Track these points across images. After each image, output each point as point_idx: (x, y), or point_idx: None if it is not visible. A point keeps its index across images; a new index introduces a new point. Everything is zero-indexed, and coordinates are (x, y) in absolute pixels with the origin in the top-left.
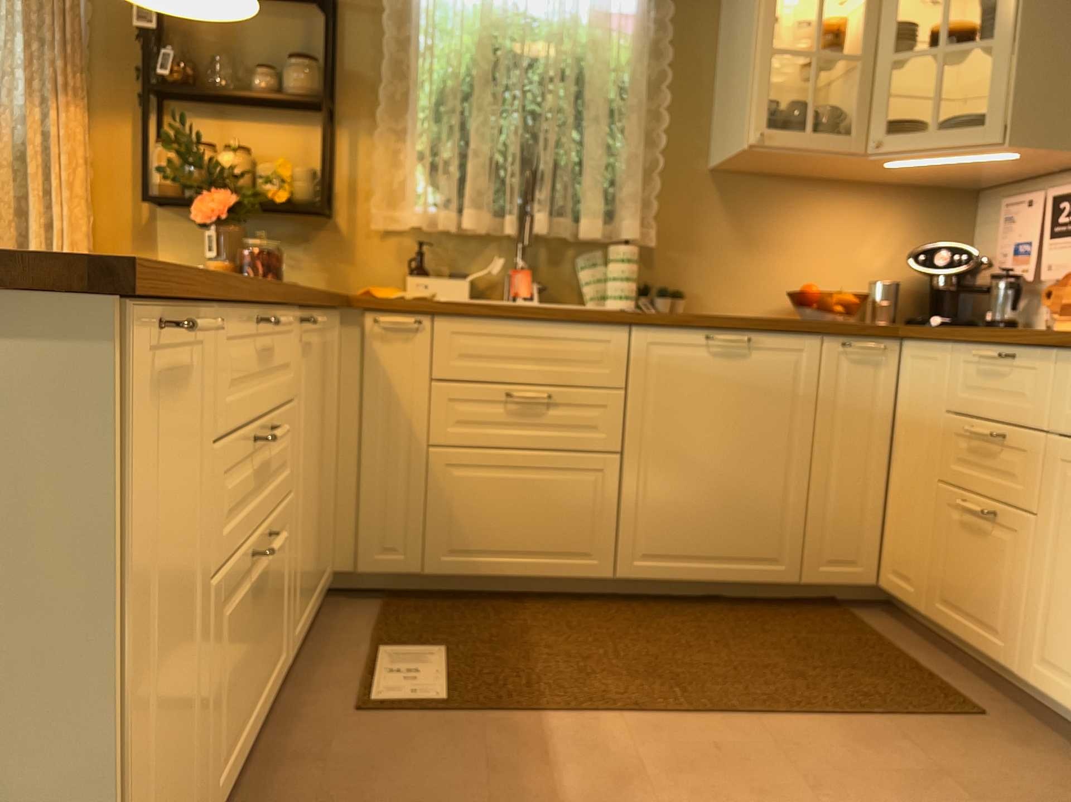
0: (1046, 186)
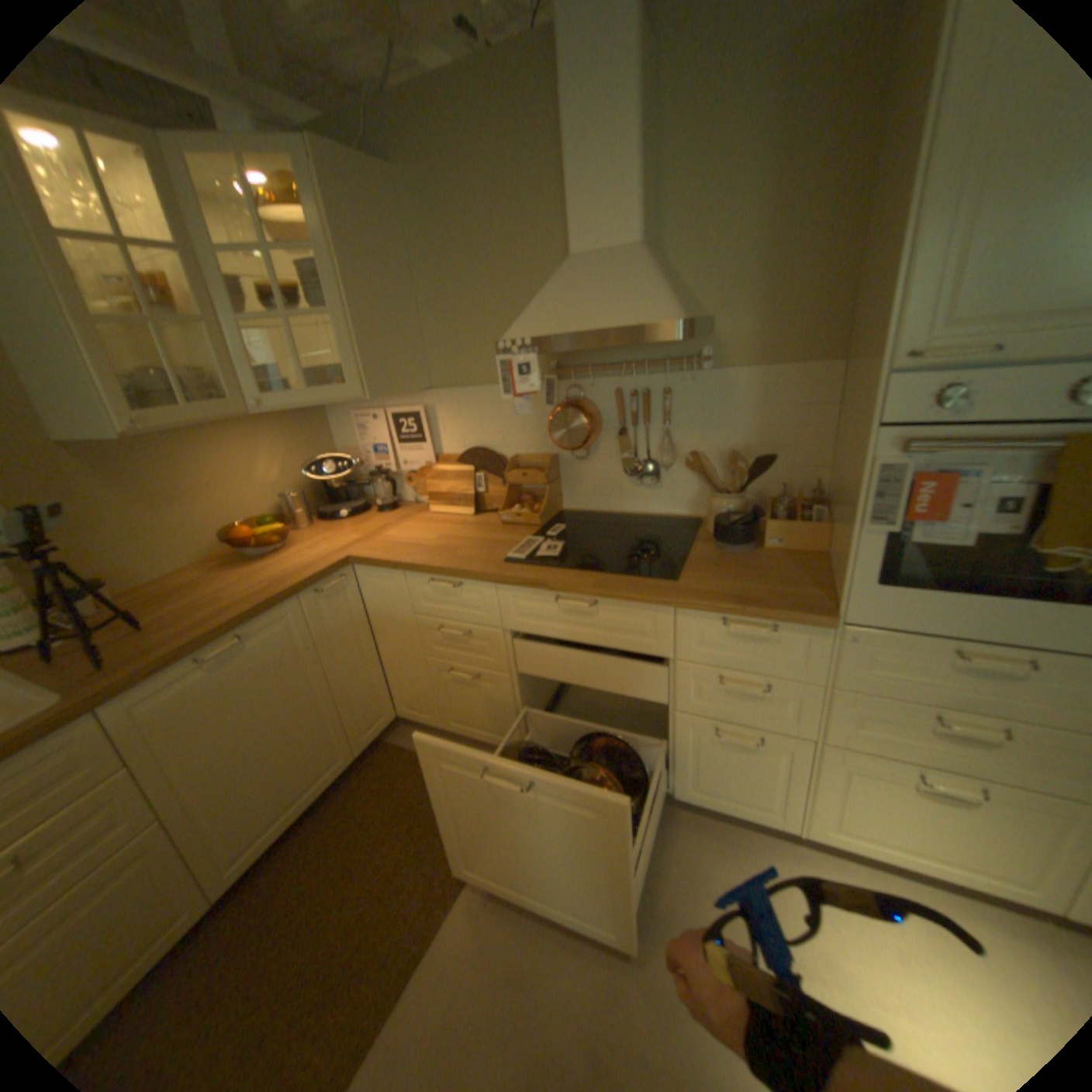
0: (375, 402)
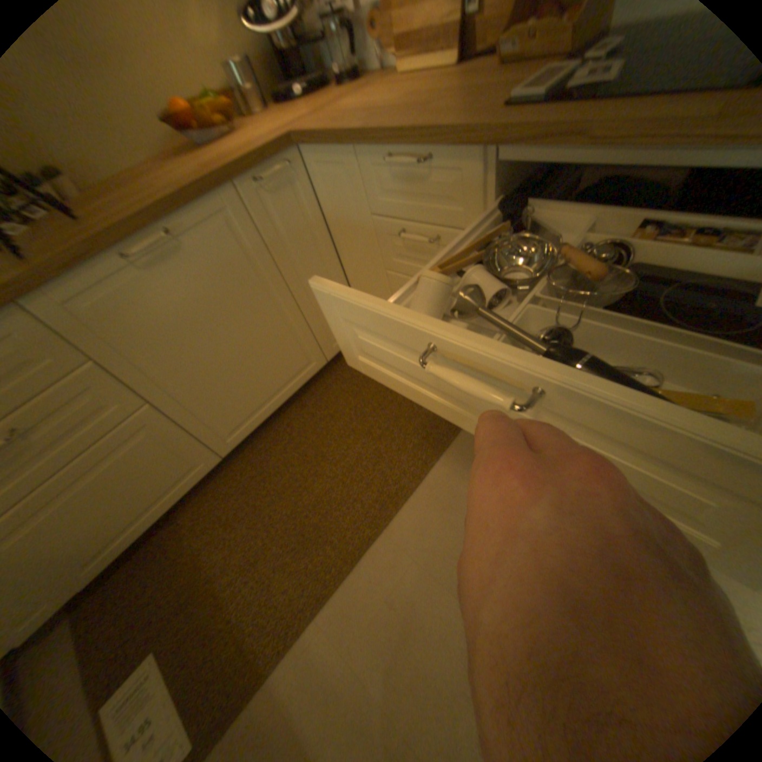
0: None
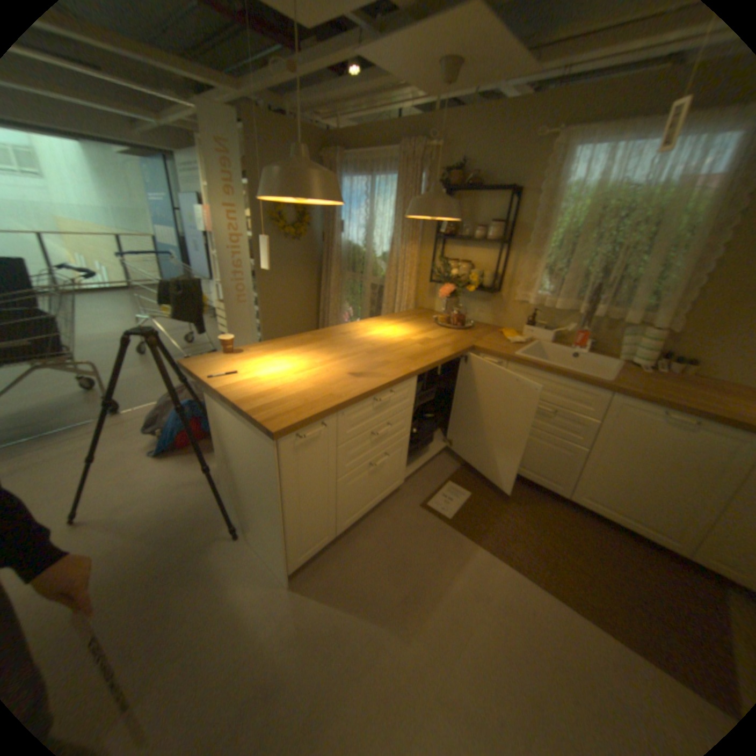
0: None
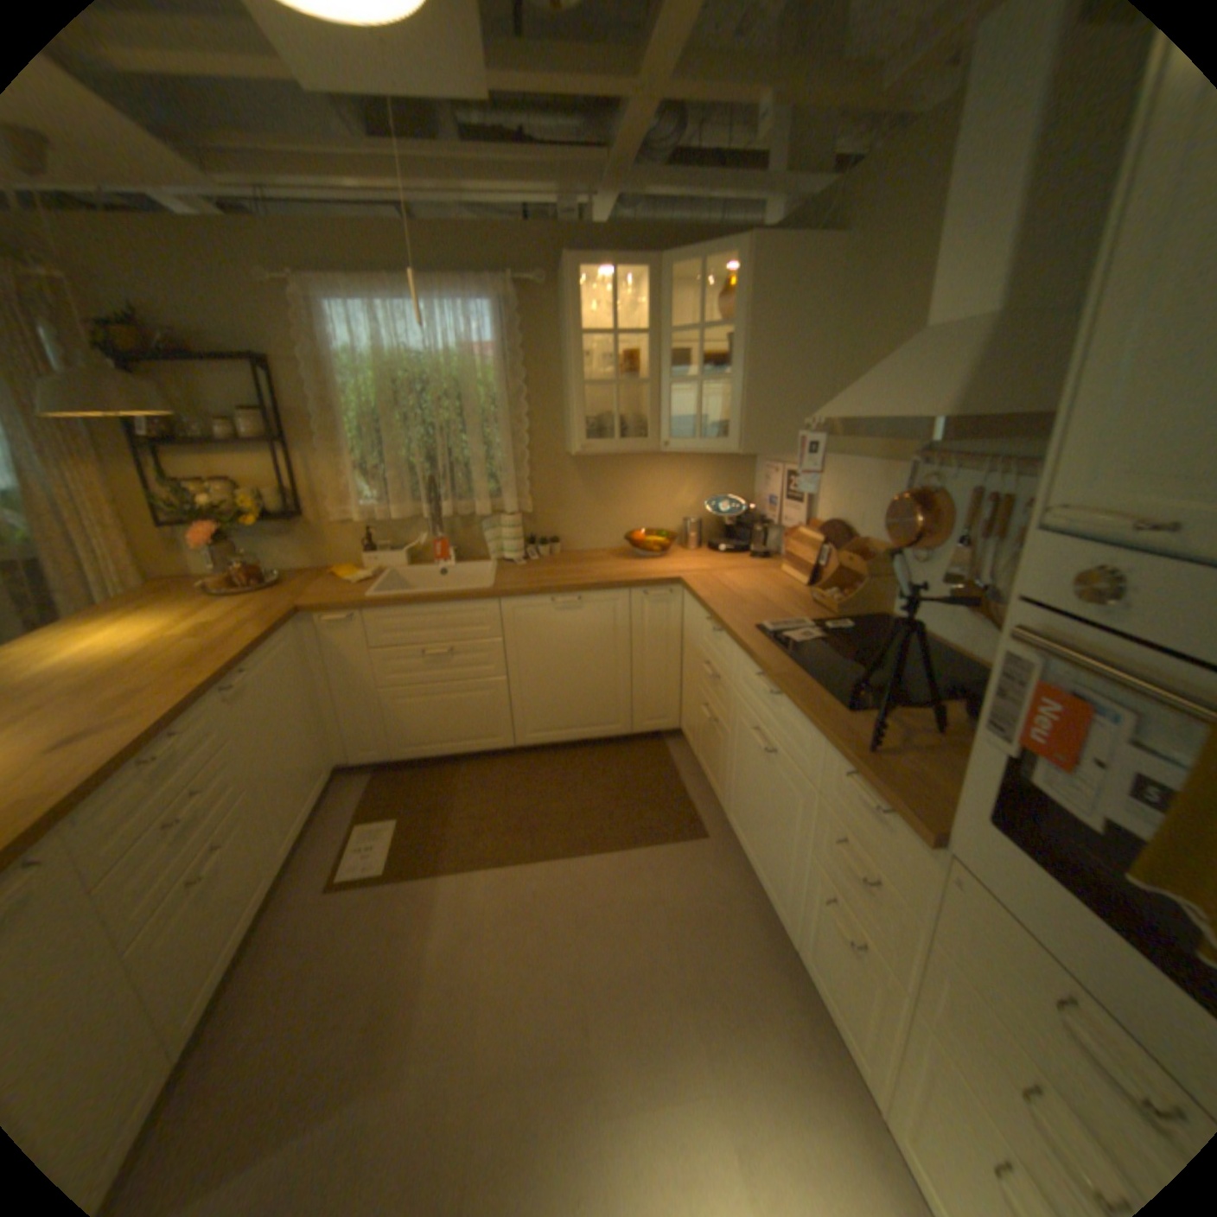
0: (786, 458)
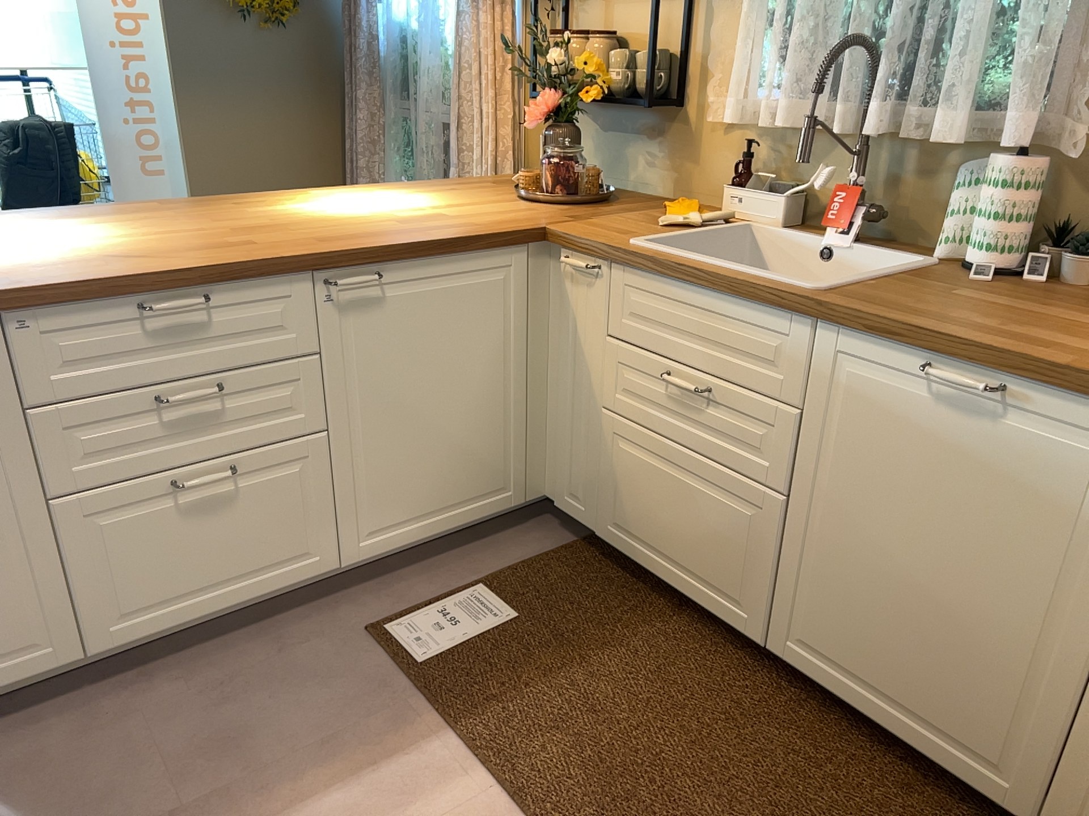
0: None
